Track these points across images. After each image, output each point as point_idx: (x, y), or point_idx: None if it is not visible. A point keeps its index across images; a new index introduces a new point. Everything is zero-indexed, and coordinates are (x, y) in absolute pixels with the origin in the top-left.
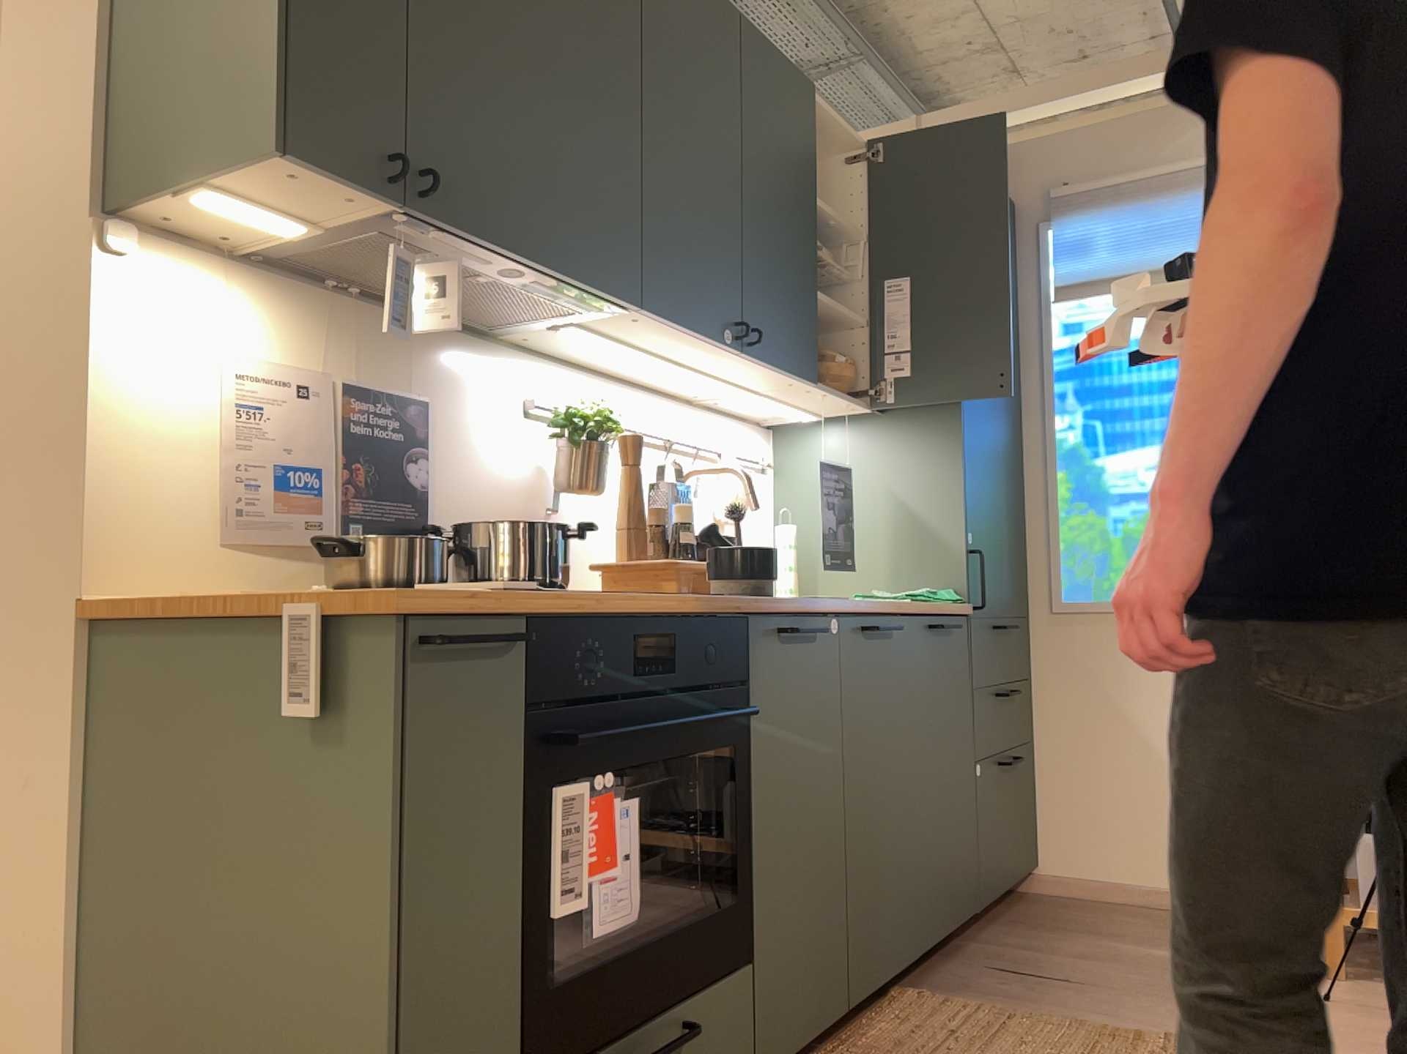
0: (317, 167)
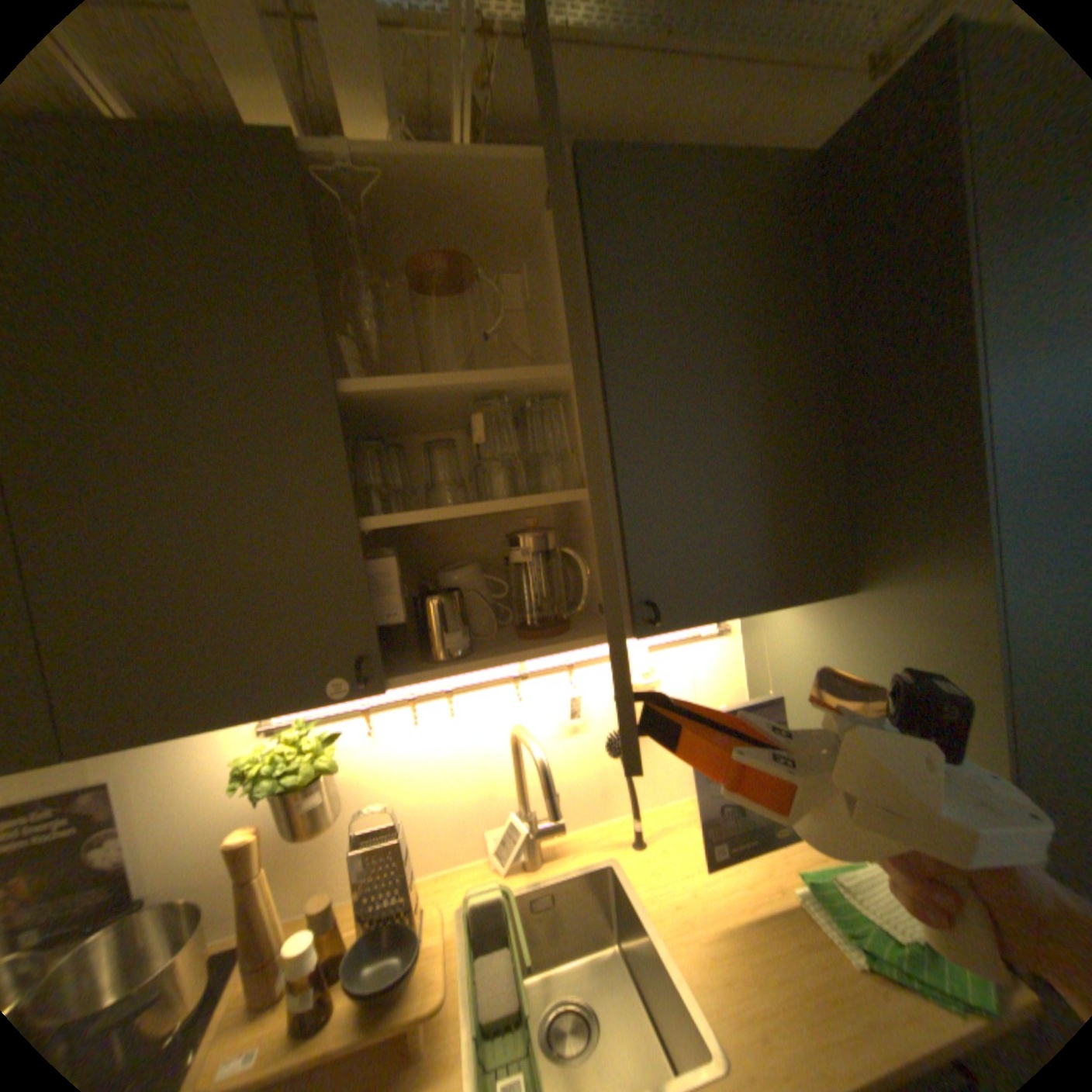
0: None
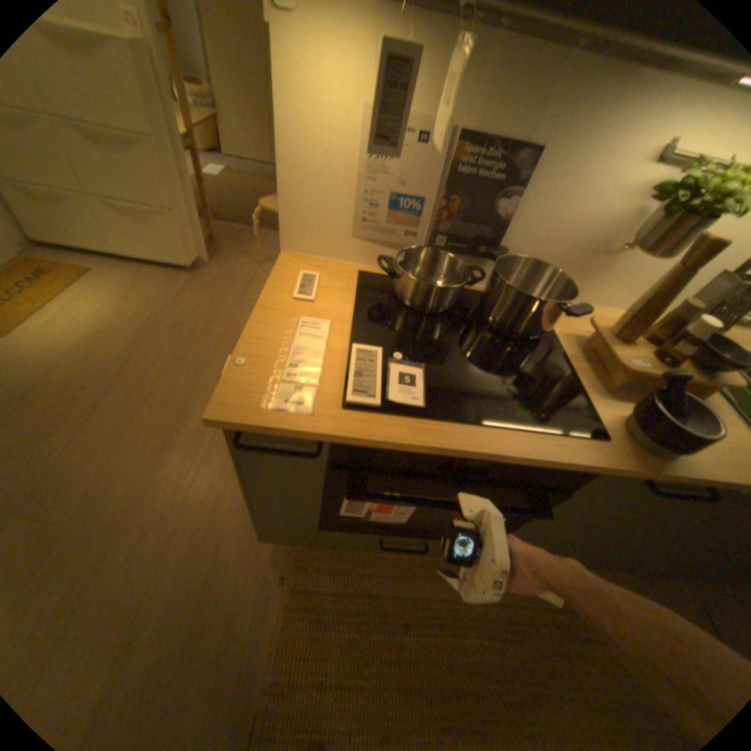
0: None
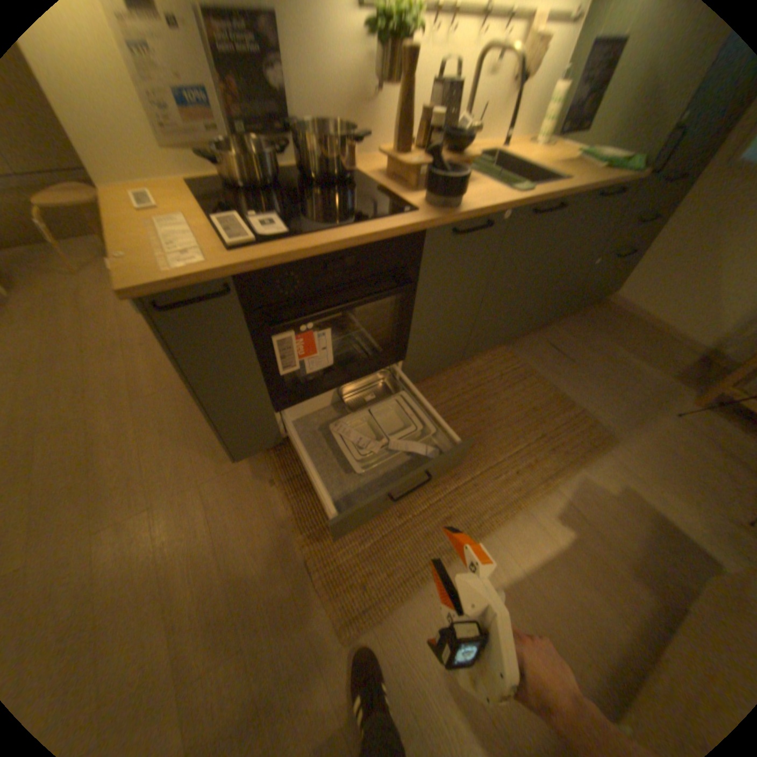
0: None
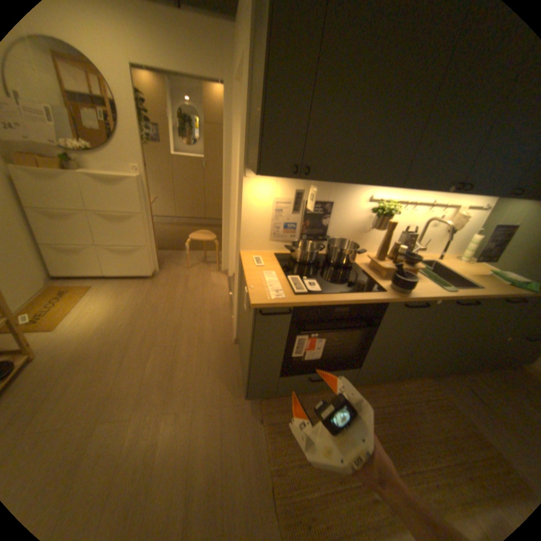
0: (270, 175)
